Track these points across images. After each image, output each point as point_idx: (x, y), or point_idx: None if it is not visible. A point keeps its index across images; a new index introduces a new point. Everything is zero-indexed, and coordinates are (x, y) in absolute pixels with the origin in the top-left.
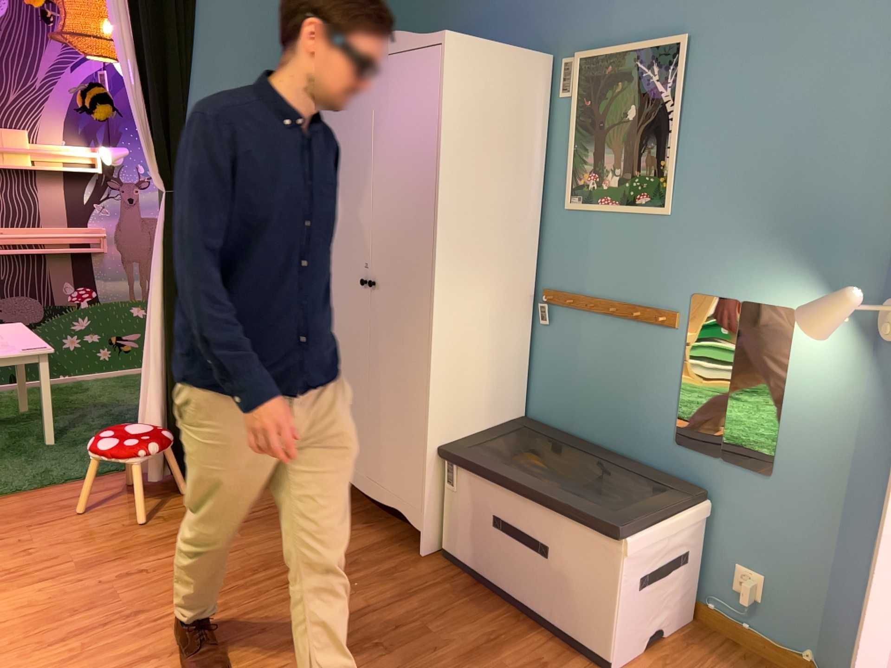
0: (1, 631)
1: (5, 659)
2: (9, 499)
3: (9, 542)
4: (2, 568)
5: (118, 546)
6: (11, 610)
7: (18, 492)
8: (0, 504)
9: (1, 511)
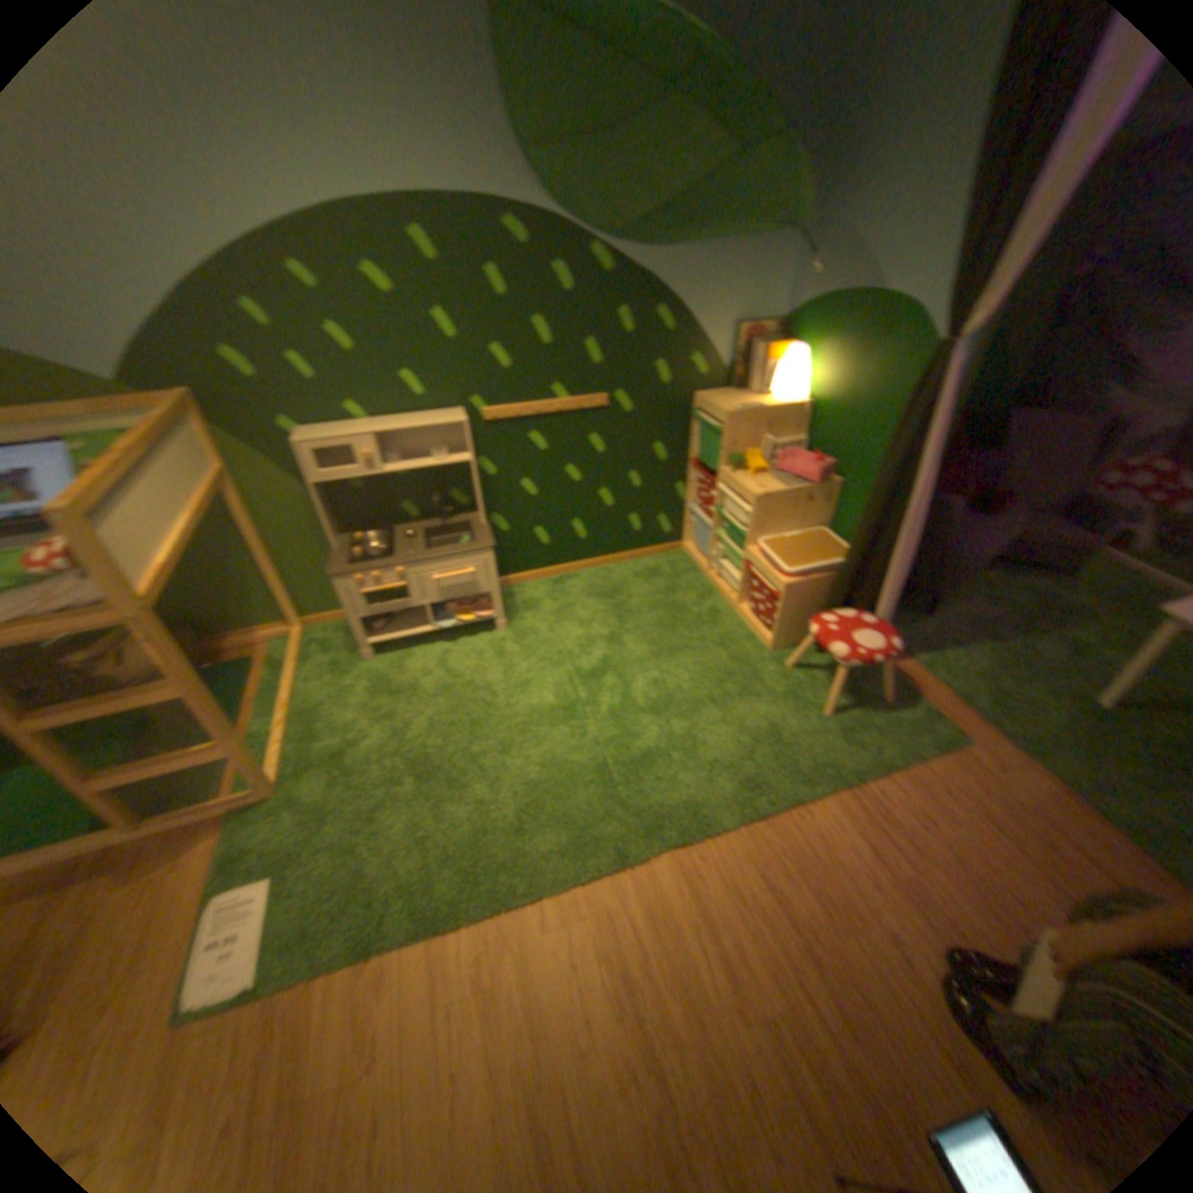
0: (787, 834)
1: (748, 846)
2: (1046, 785)
3: (947, 806)
4: (895, 811)
5: (964, 930)
6: (822, 835)
7: (1066, 791)
8: (1029, 779)
9: (1013, 784)
